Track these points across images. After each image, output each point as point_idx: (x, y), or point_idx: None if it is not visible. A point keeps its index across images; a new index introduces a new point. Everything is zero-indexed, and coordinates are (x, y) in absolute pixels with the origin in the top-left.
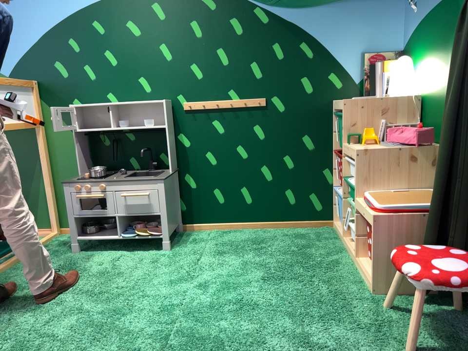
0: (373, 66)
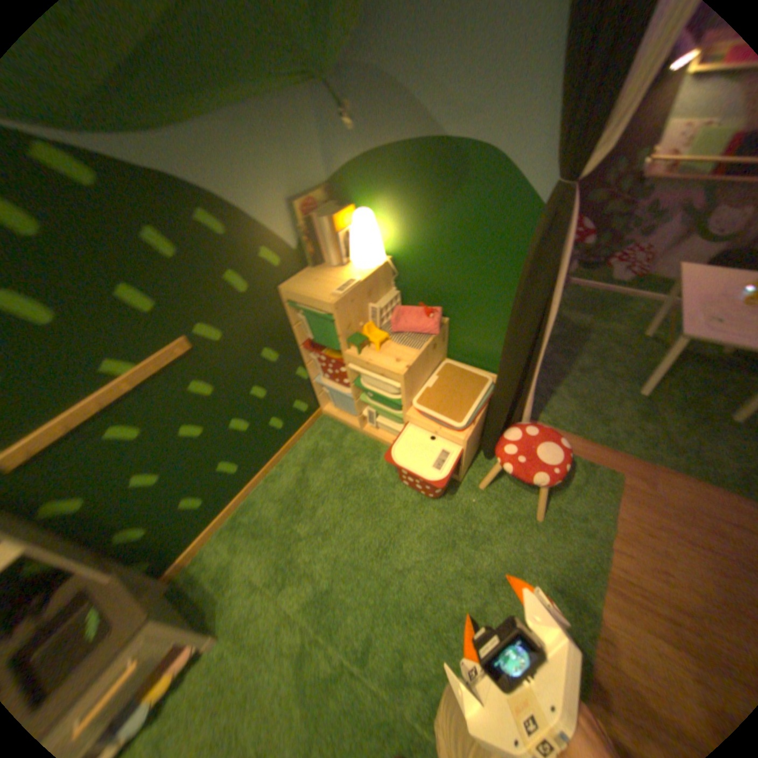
0: (311, 219)
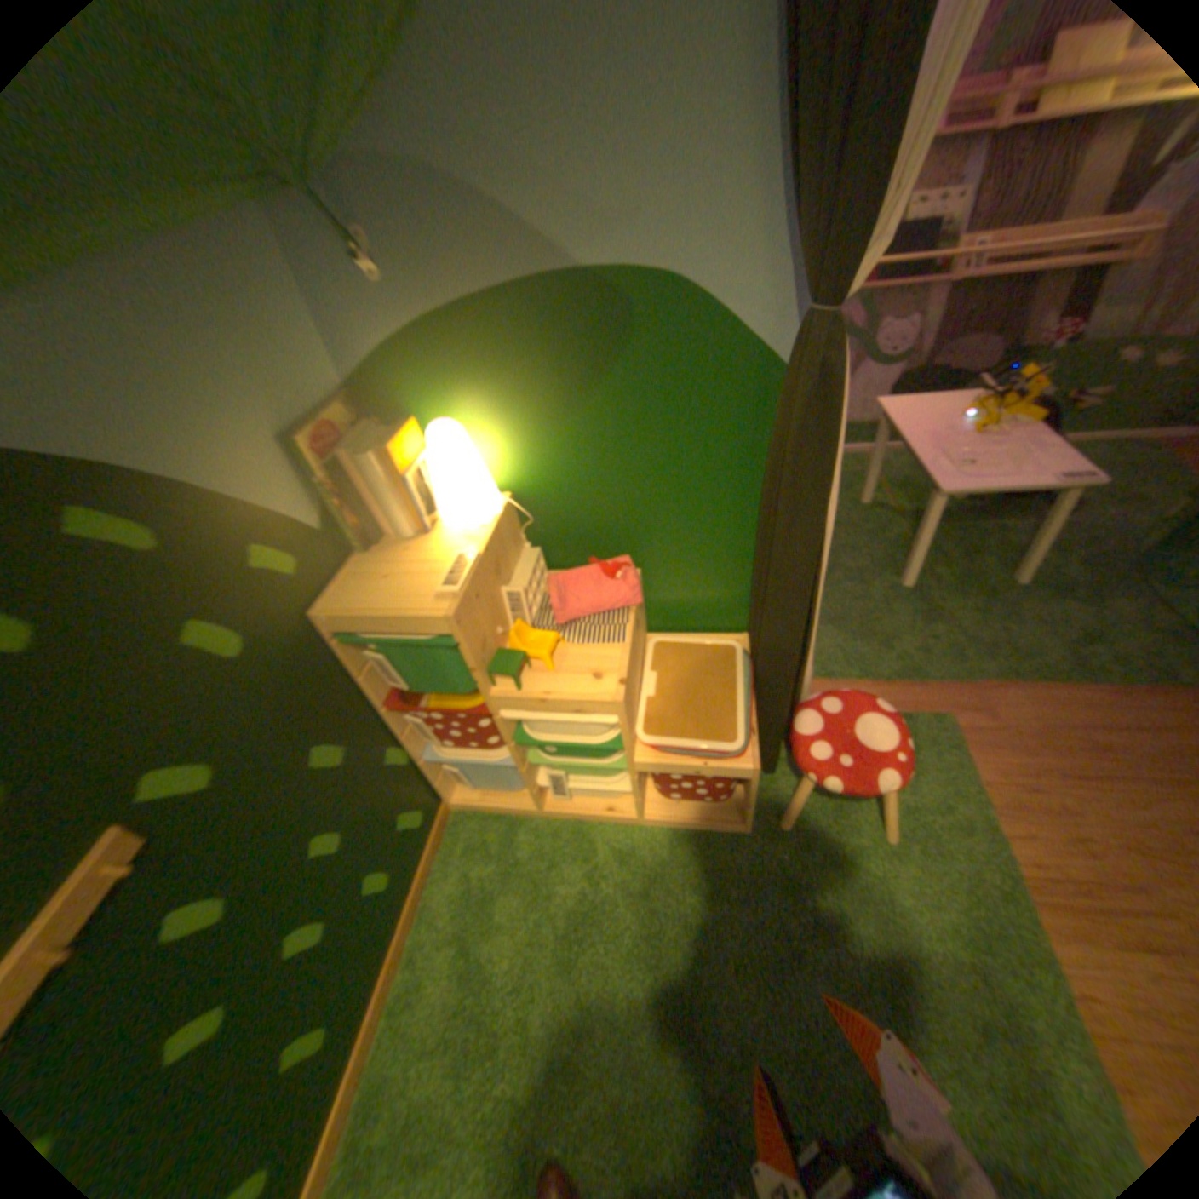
0: (340, 462)
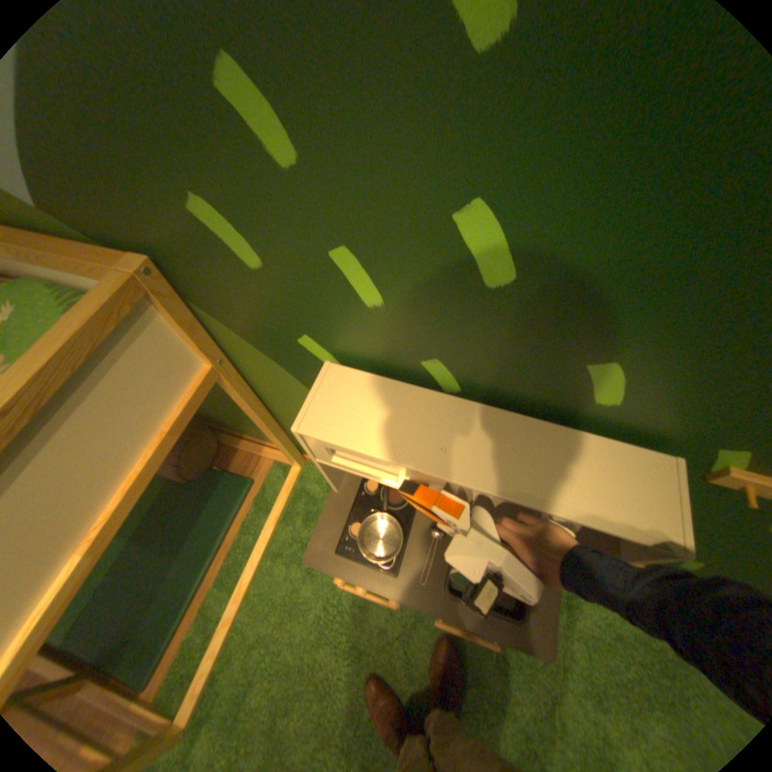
0: None
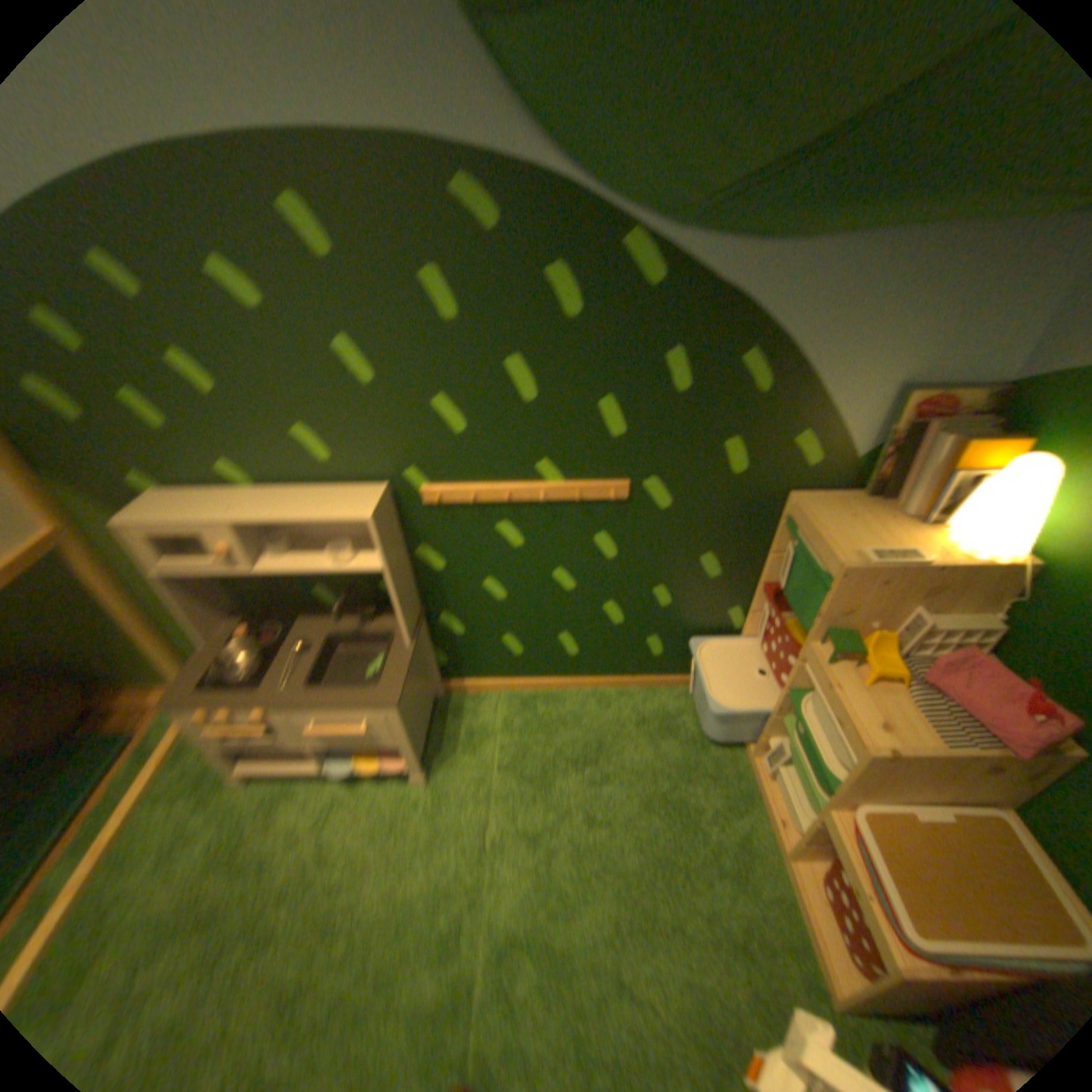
0: (924, 428)
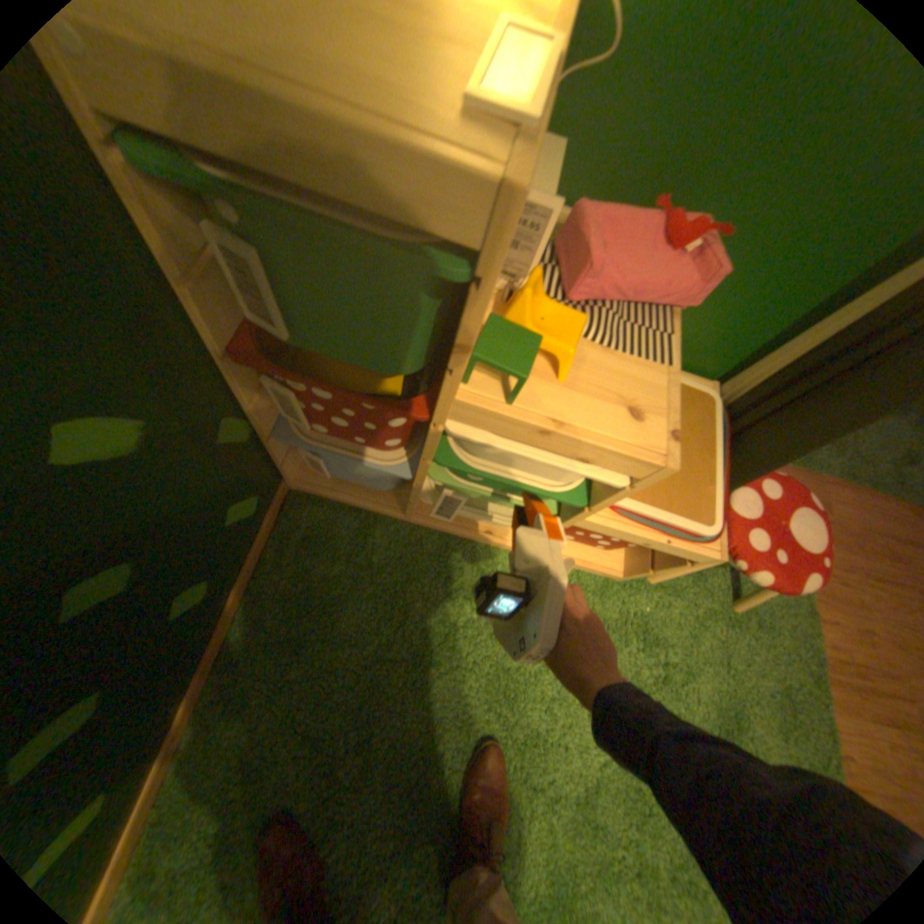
0: None
